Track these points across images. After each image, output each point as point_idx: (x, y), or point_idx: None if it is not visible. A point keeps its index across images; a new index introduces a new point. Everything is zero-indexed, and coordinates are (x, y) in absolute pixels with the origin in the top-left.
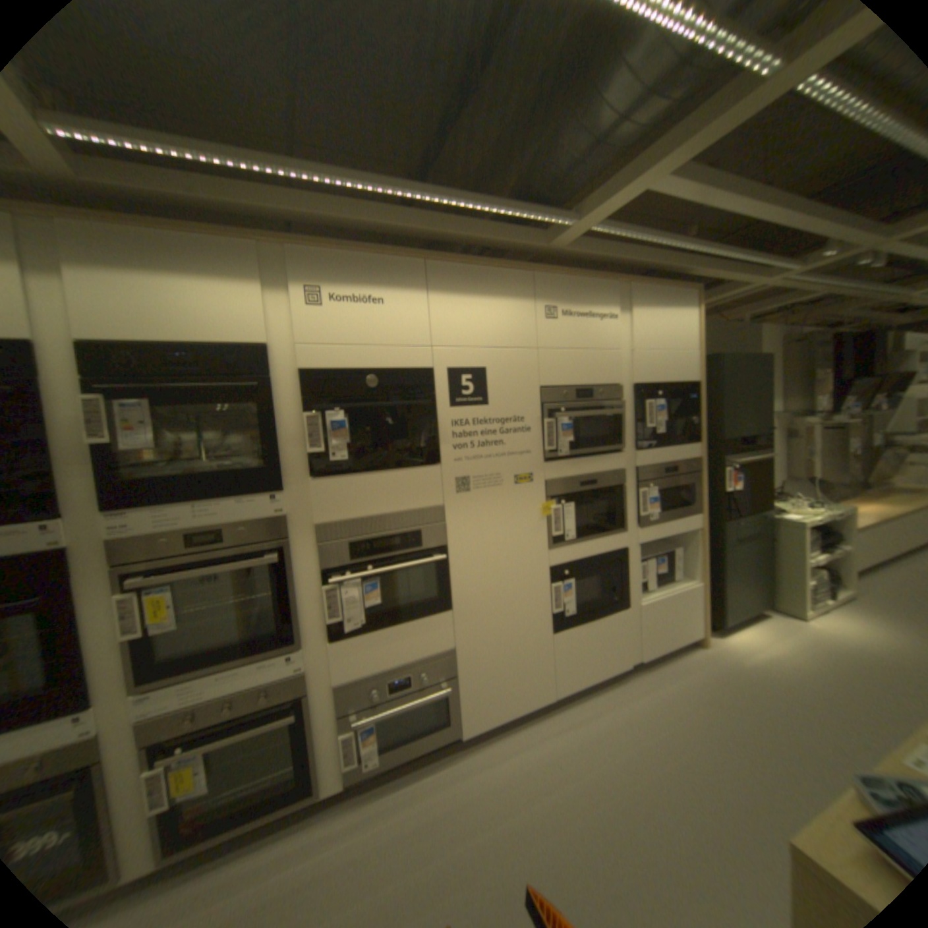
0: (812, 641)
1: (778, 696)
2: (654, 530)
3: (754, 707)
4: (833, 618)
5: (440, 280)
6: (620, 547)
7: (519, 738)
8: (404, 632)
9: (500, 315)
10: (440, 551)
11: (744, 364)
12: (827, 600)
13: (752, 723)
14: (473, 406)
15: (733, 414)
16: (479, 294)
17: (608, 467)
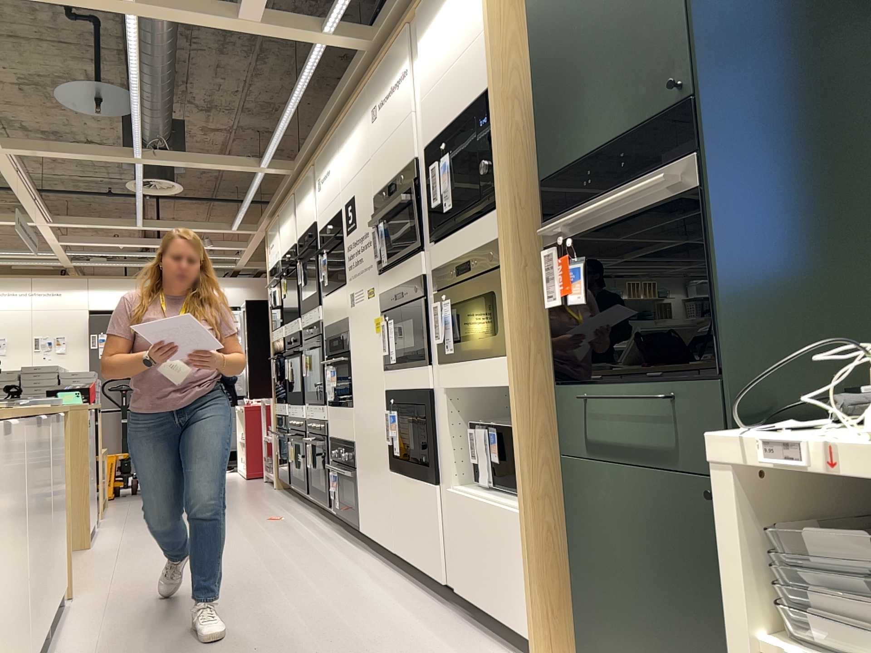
0: None
1: None
2: (455, 371)
3: None
4: None
5: (340, 136)
6: (427, 387)
7: (374, 562)
8: (341, 414)
9: (357, 142)
10: (348, 355)
11: None
12: None
13: None
14: (352, 230)
15: (561, 107)
16: (350, 132)
17: (412, 273)
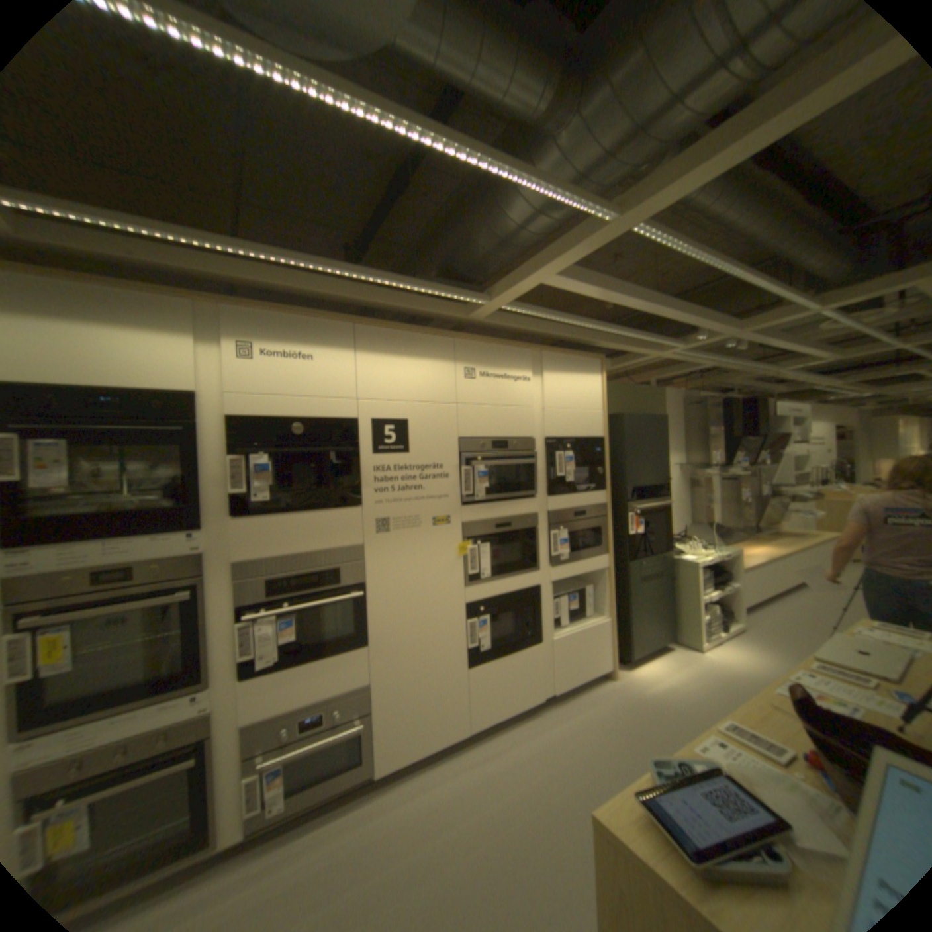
0: (705, 671)
1: (670, 722)
2: (565, 569)
3: (648, 733)
4: (725, 649)
5: (369, 341)
6: (534, 585)
7: (433, 775)
8: (319, 669)
9: (424, 374)
10: (359, 588)
11: (643, 423)
12: (721, 633)
13: (645, 747)
14: (396, 453)
15: (635, 465)
16: (404, 355)
17: (522, 511)
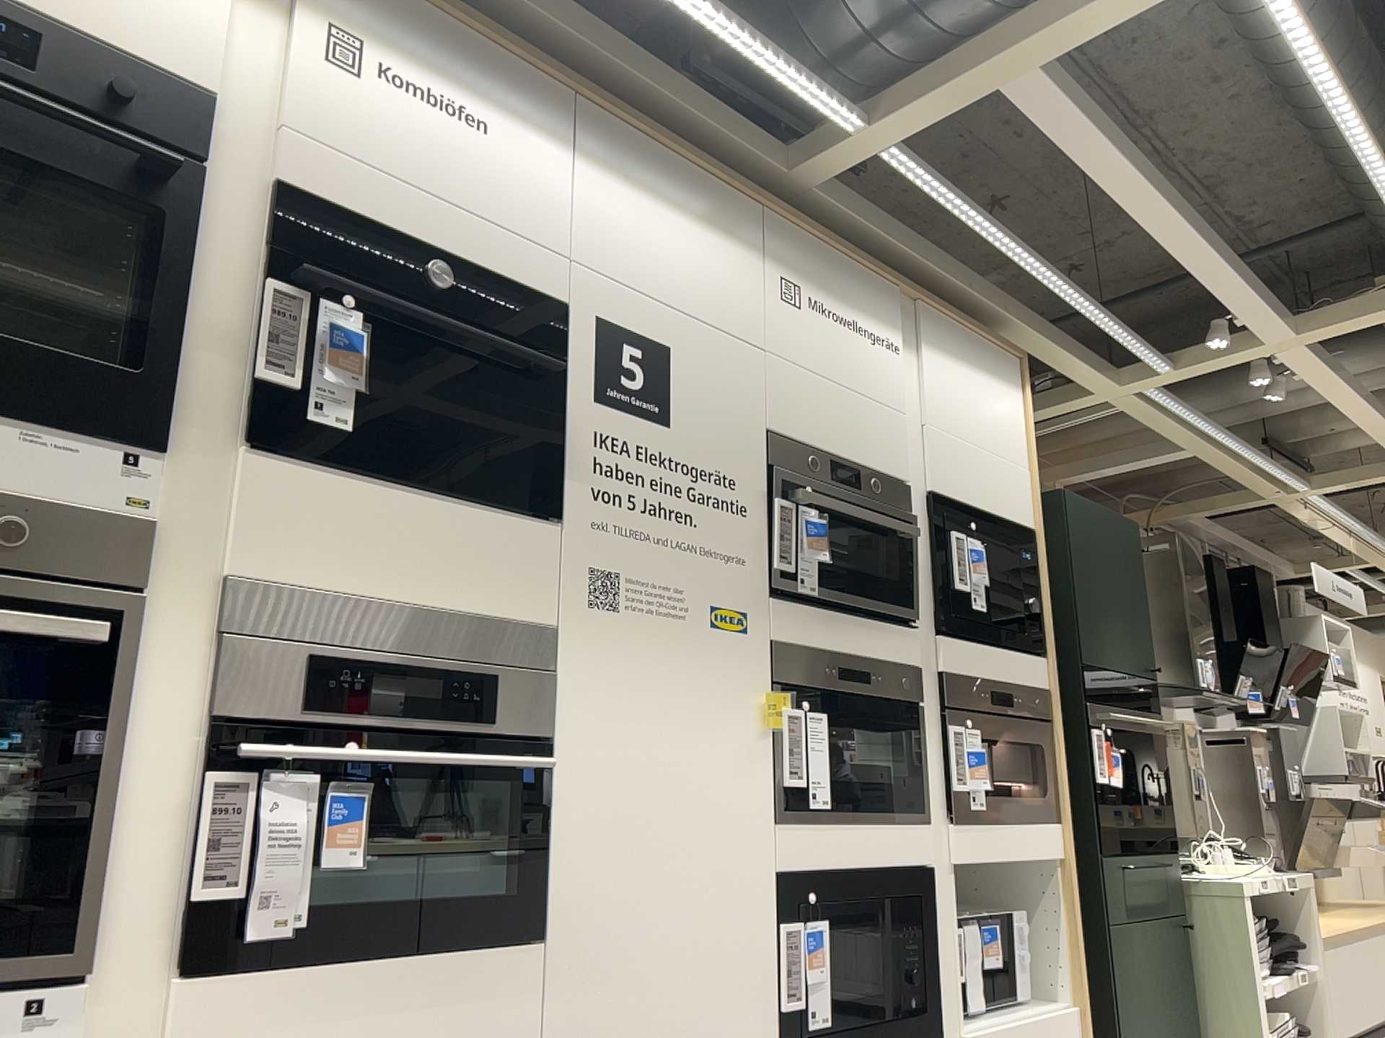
0: None
1: None
2: (981, 835)
3: None
4: None
5: (604, 141)
6: (921, 860)
7: None
8: (414, 988)
9: (706, 256)
10: (537, 753)
11: (1097, 524)
12: None
13: None
14: (644, 416)
15: (1092, 615)
16: (671, 199)
17: (894, 652)
